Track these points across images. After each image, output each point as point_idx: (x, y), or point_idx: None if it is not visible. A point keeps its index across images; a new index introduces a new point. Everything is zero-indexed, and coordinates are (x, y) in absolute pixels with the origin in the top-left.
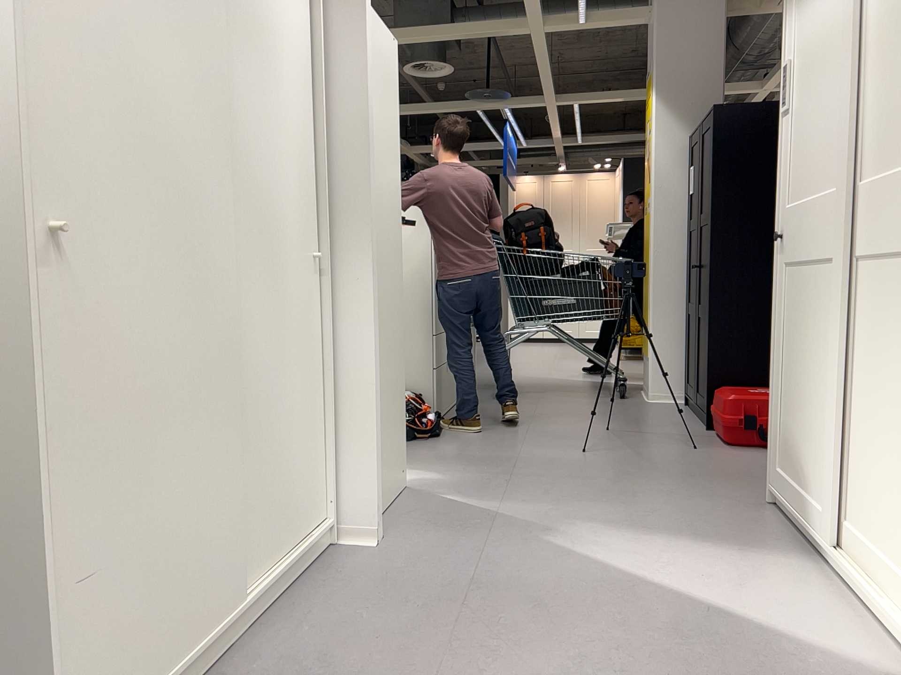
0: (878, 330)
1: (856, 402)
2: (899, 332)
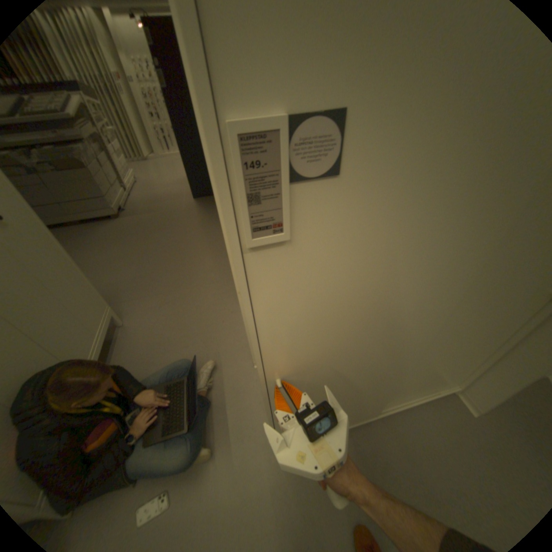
0: None
1: None
2: None
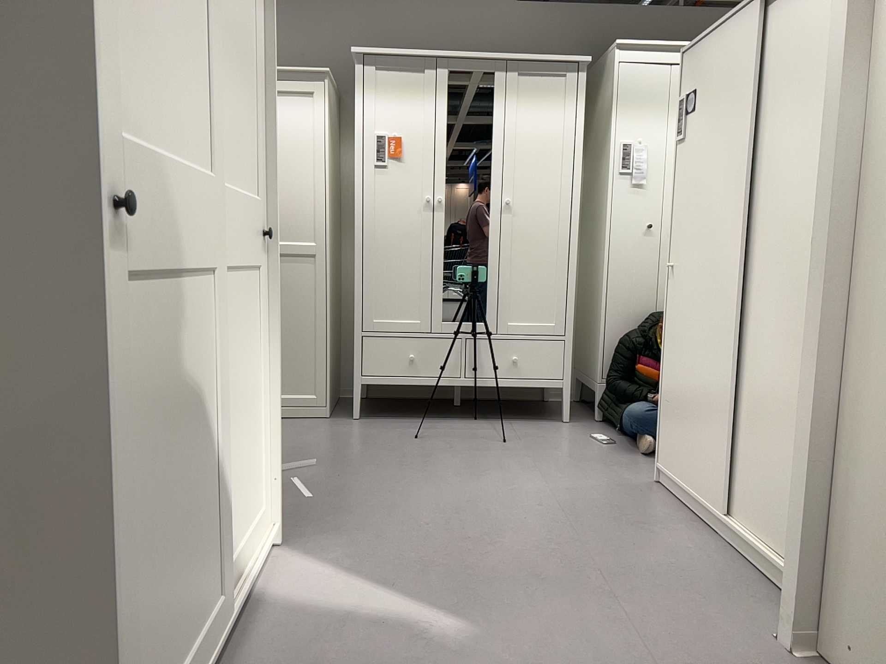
0: (230, 342)
1: (219, 433)
2: (241, 337)
